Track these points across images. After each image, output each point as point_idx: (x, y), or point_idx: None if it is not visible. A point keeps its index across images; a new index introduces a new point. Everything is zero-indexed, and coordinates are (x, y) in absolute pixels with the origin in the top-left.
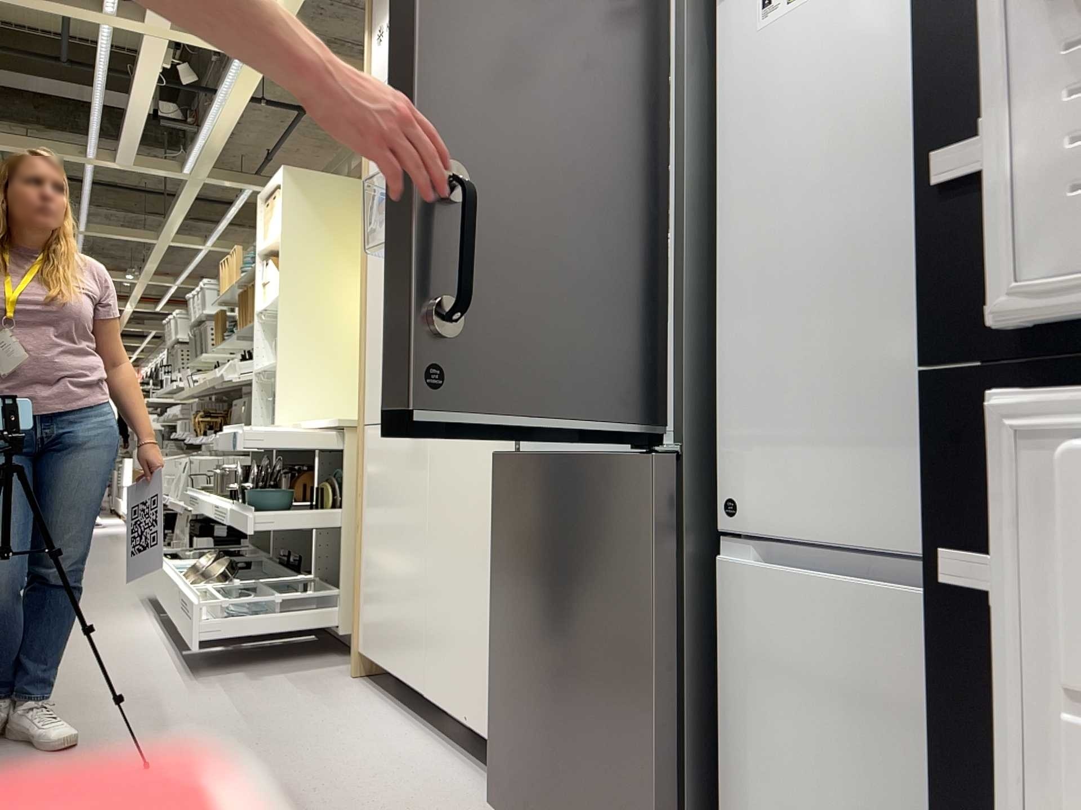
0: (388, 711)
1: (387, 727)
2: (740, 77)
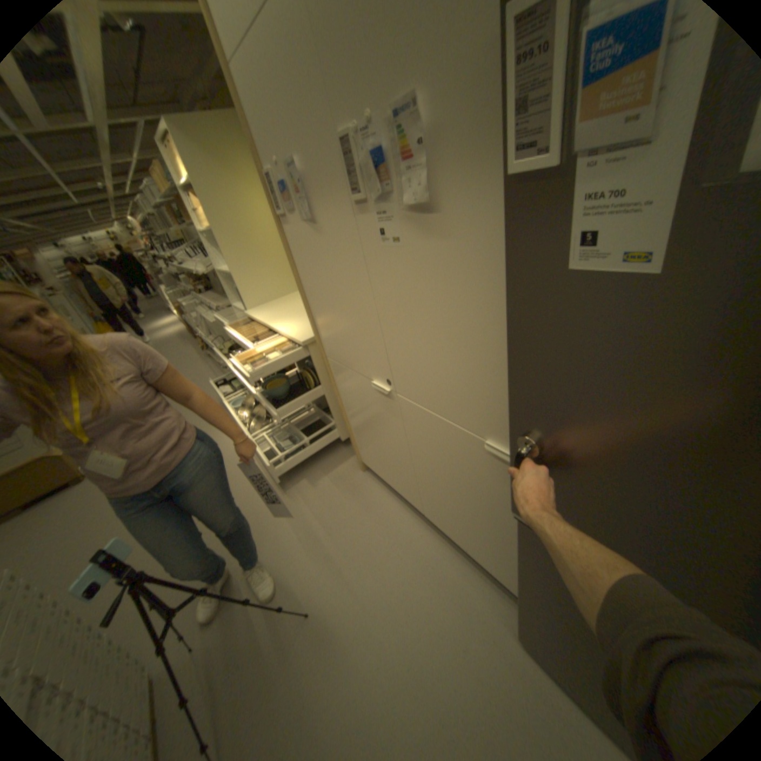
0: (398, 508)
1: (407, 528)
2: None
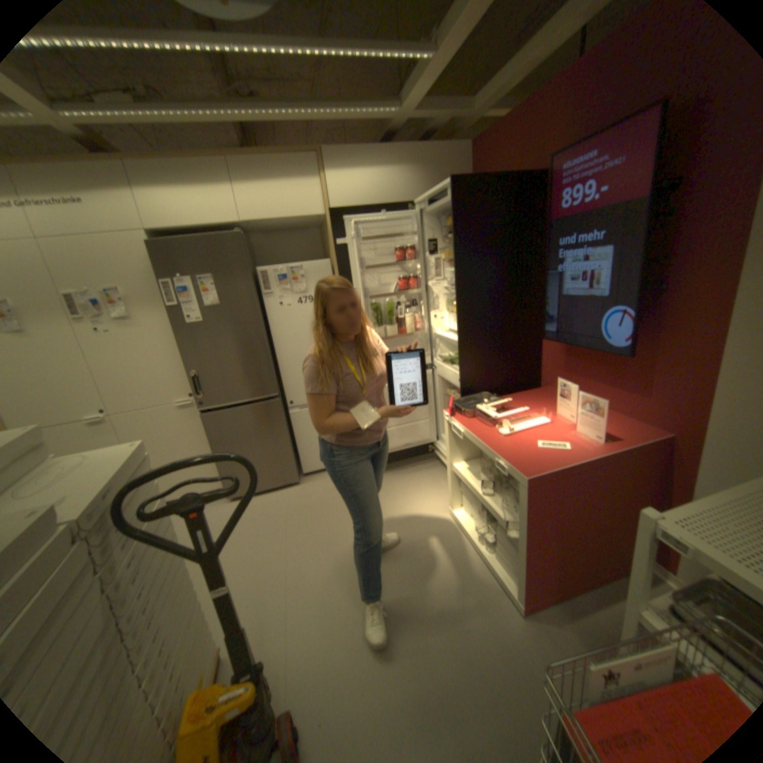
0: None
1: None
2: (274, 317)
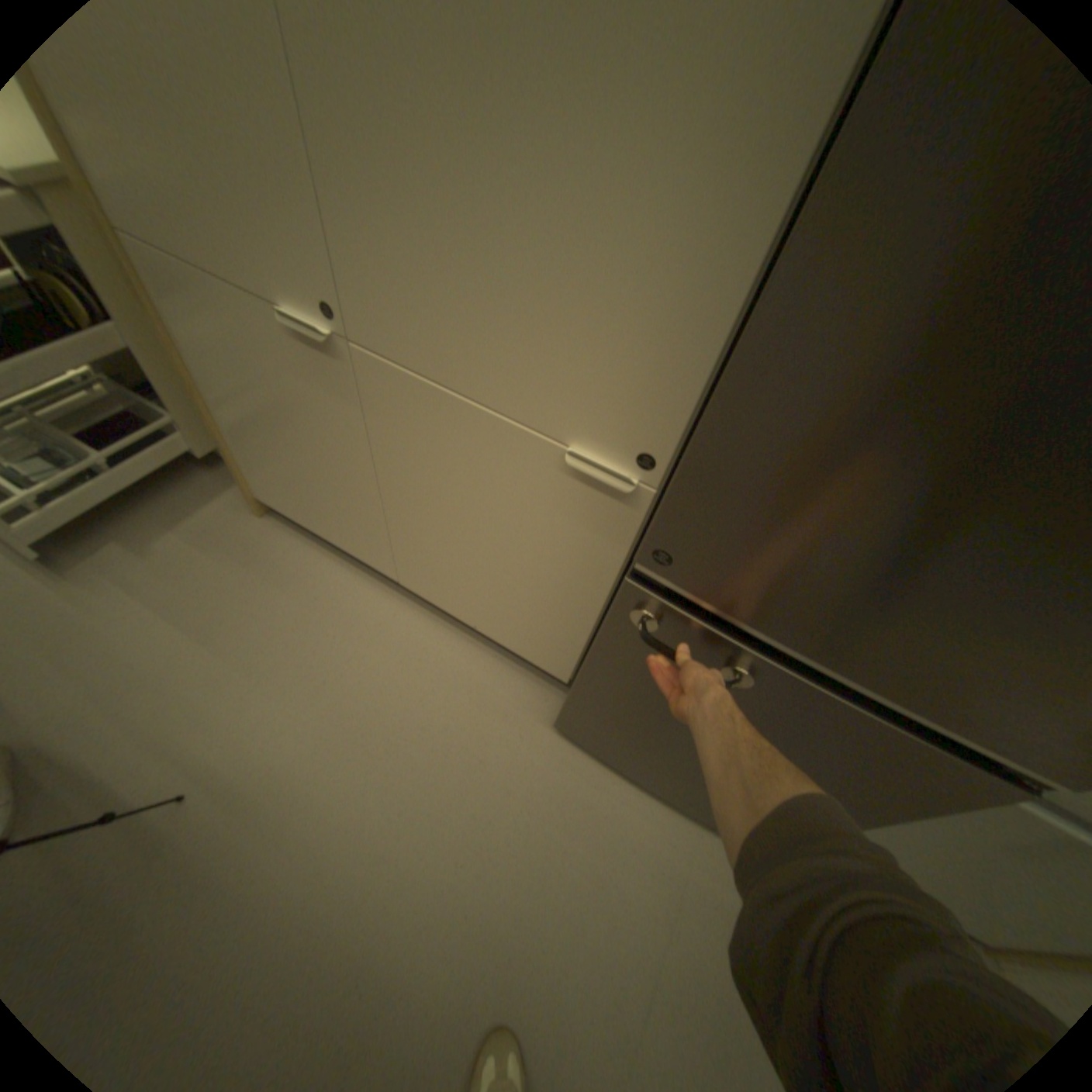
0: (345, 574)
1: (366, 605)
2: None
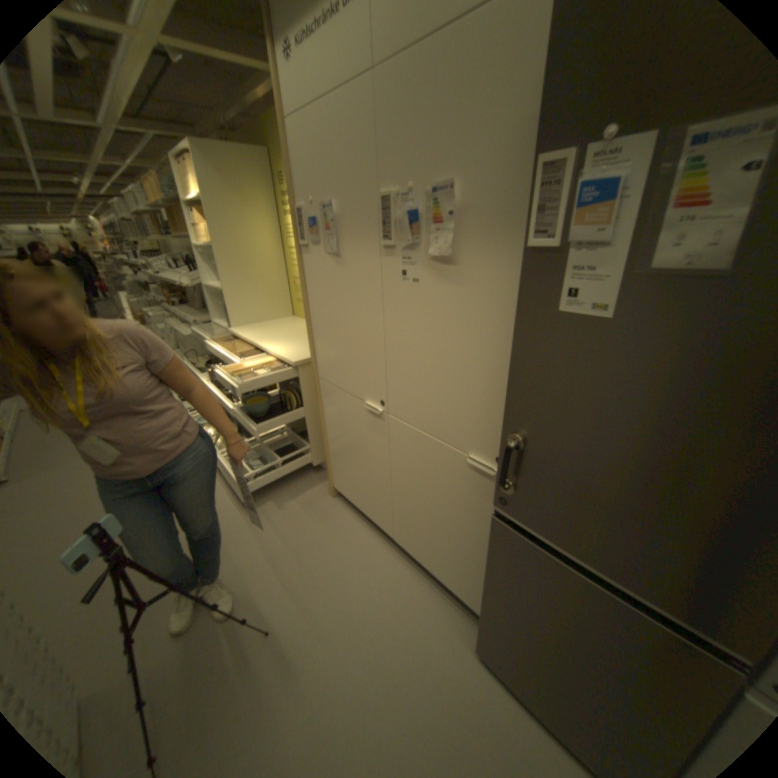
0: (367, 533)
1: (375, 552)
2: None
